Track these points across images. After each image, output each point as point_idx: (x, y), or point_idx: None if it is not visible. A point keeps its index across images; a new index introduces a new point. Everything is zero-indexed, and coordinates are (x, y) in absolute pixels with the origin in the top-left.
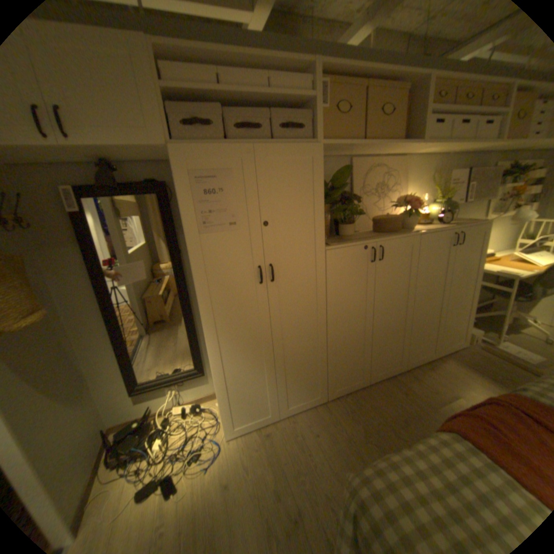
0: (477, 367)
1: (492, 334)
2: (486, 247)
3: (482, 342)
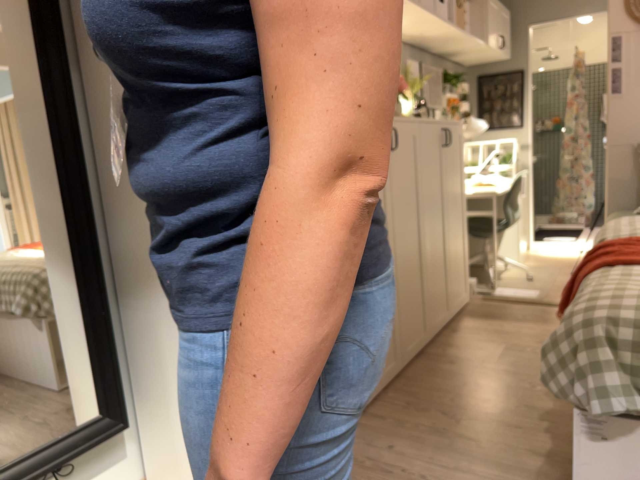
0: (494, 315)
1: (479, 284)
2: (464, 155)
3: (478, 294)
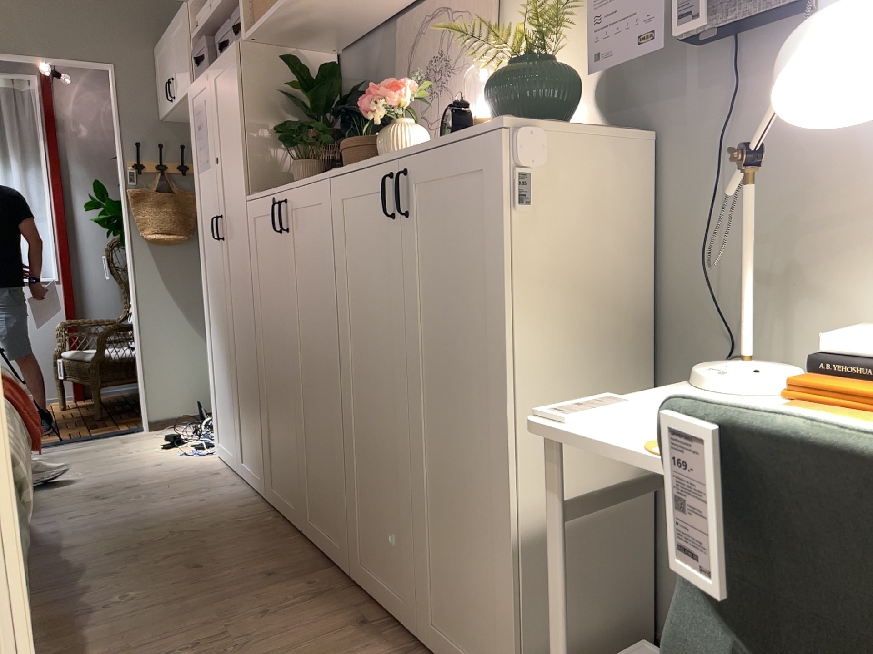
0: None
1: None
2: (502, 242)
3: None
